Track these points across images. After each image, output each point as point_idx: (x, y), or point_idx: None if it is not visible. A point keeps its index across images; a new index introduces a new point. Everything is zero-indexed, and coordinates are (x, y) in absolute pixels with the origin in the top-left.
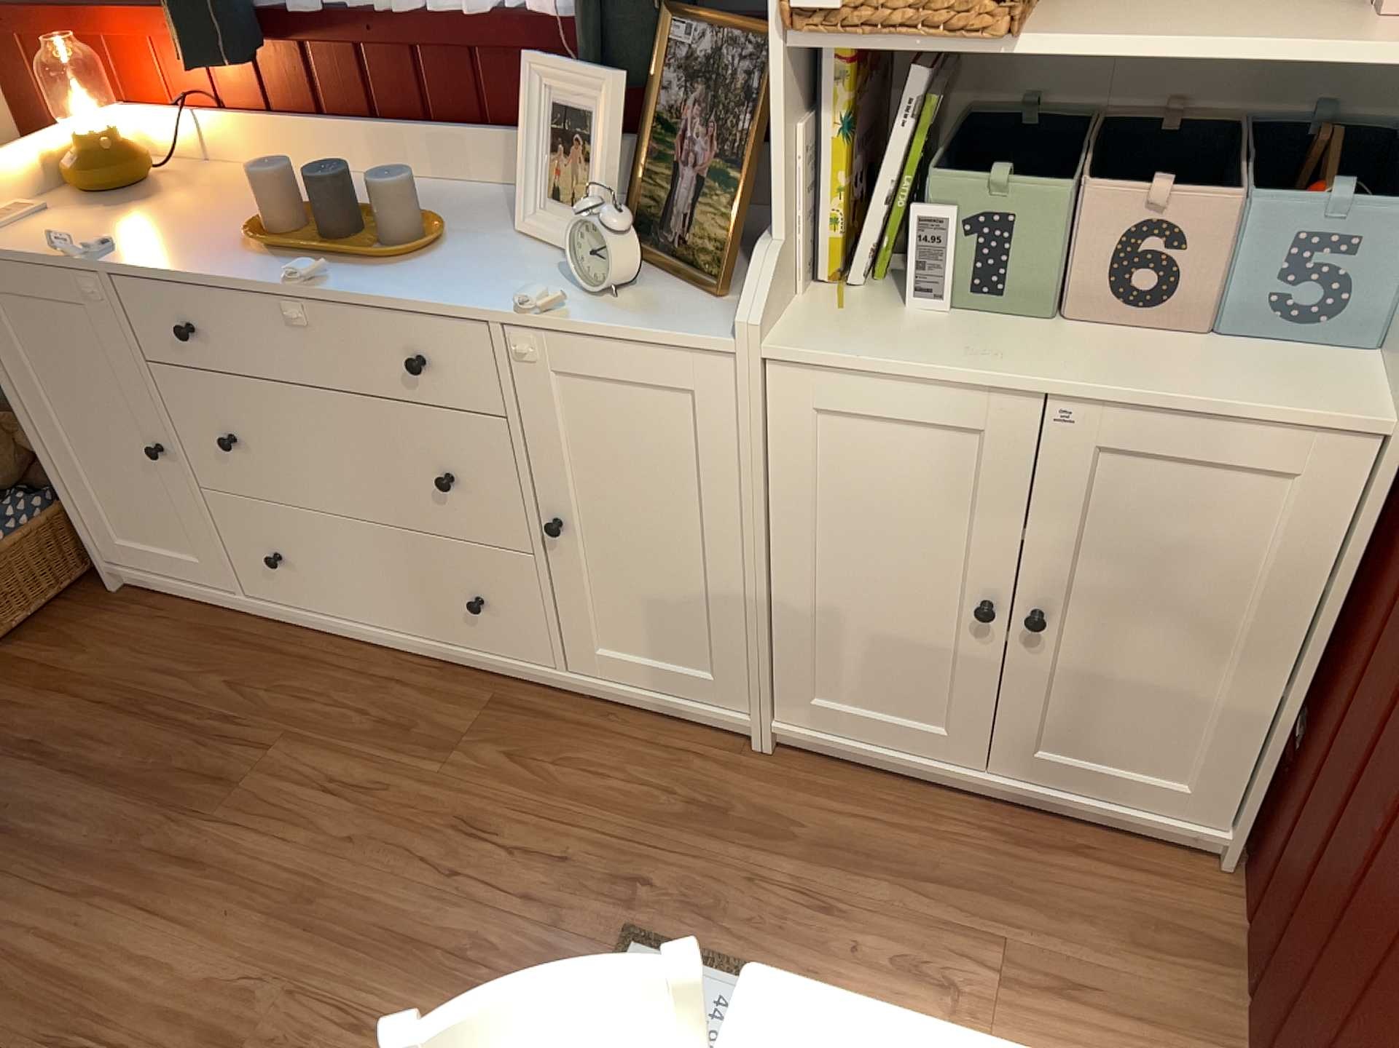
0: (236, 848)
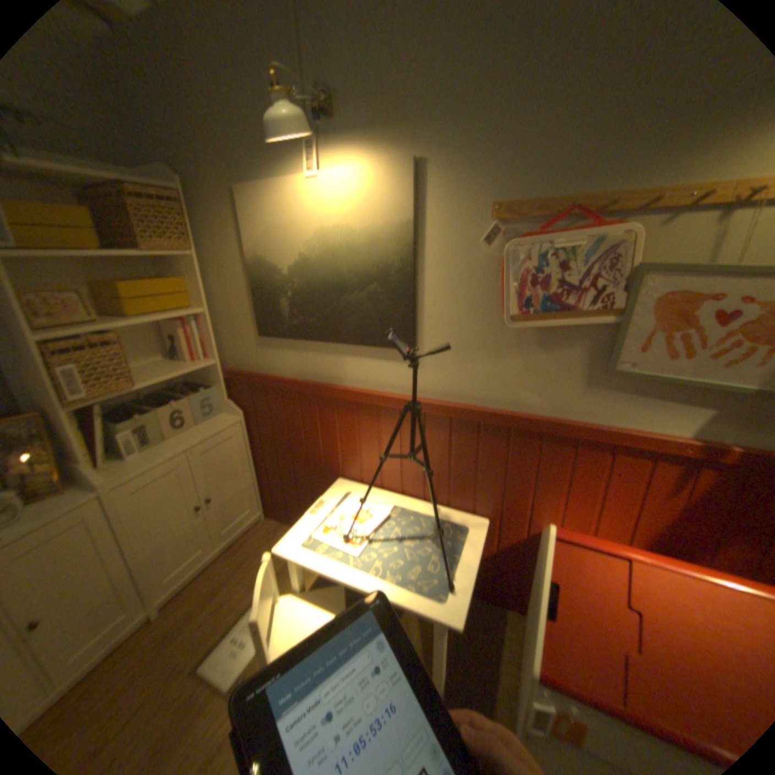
0: None
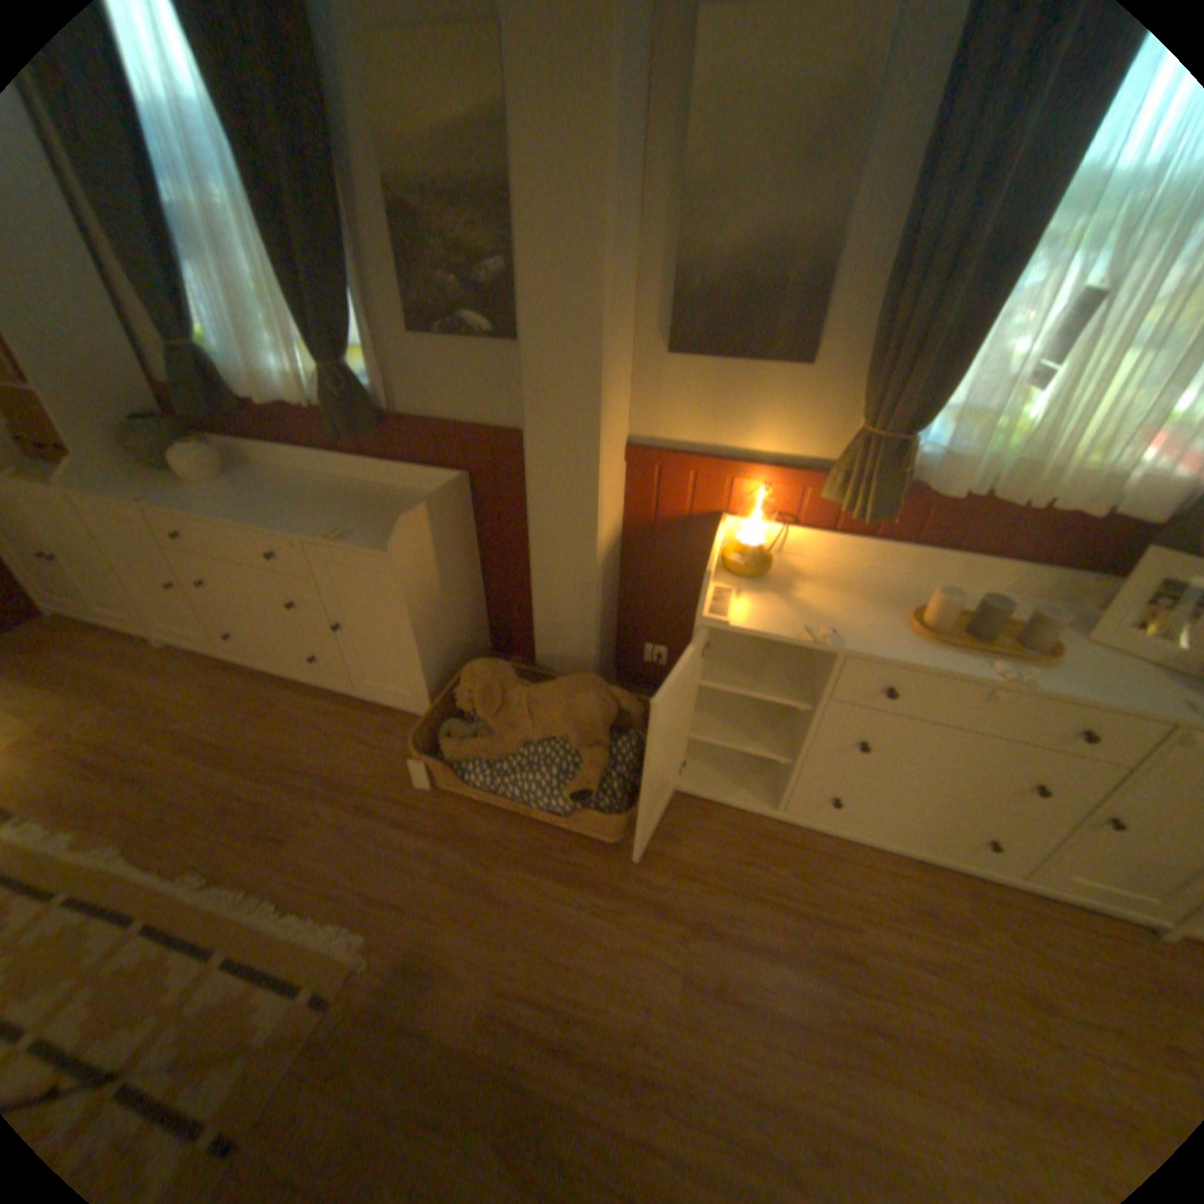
0: (903, 1023)
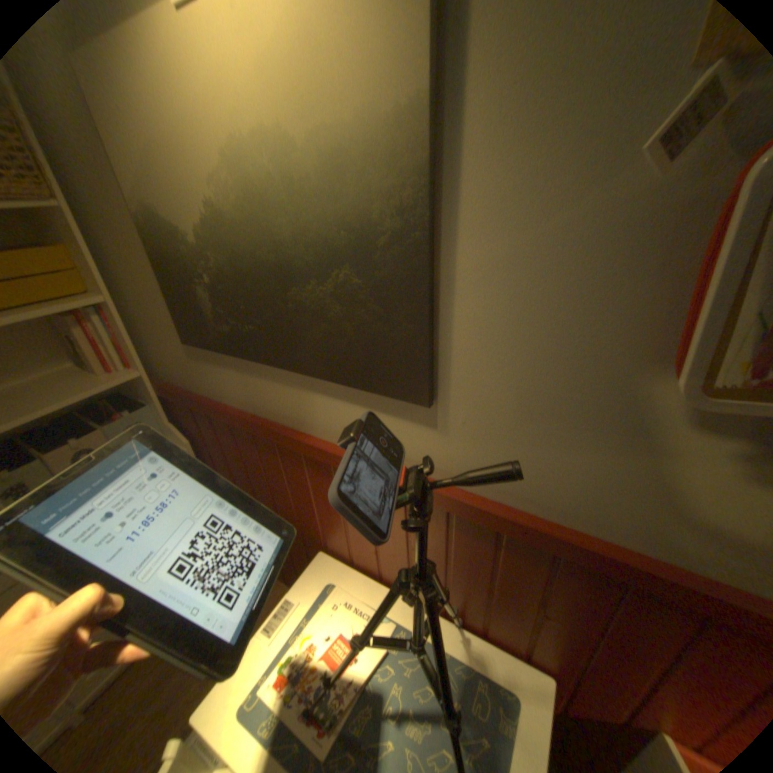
0: None
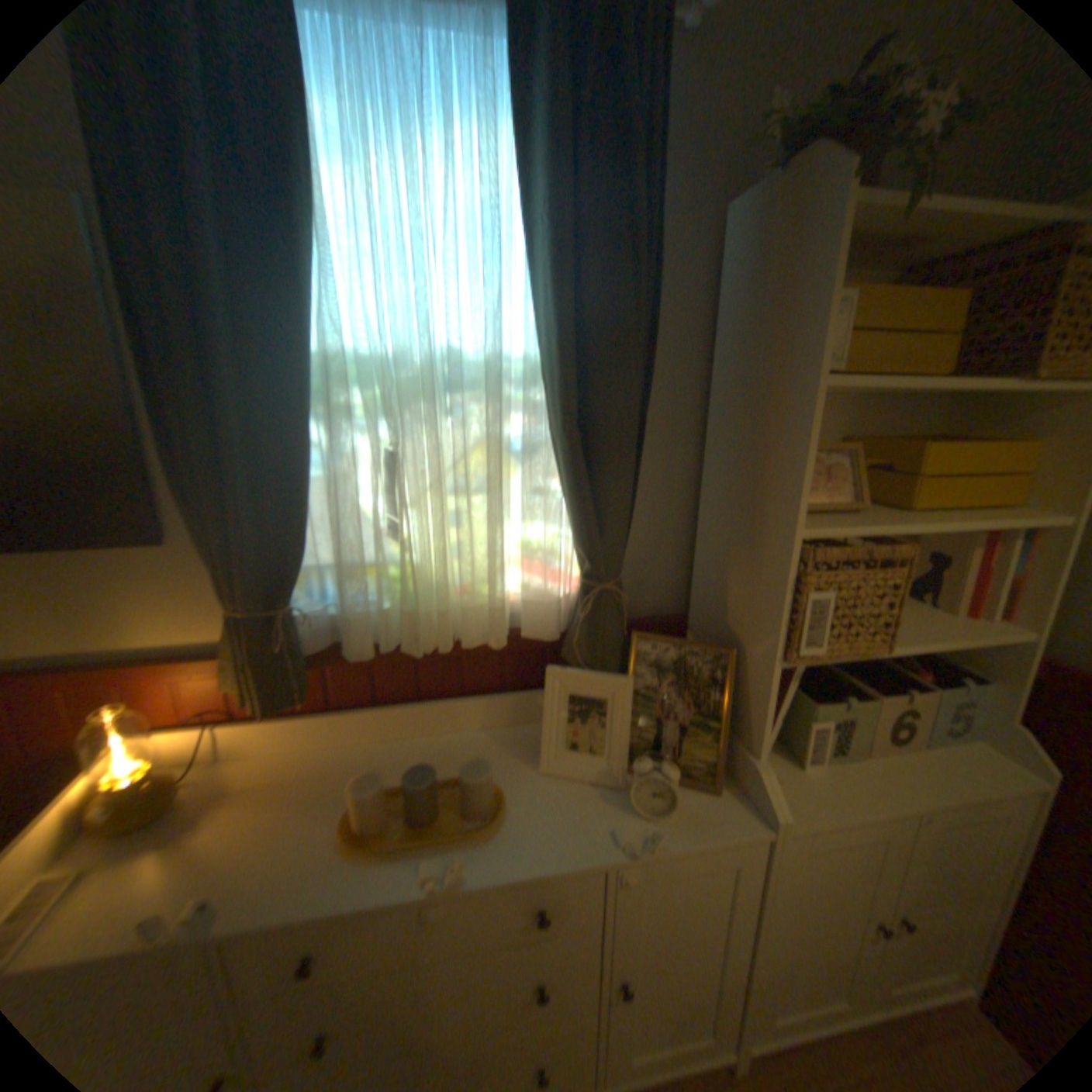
0: None
